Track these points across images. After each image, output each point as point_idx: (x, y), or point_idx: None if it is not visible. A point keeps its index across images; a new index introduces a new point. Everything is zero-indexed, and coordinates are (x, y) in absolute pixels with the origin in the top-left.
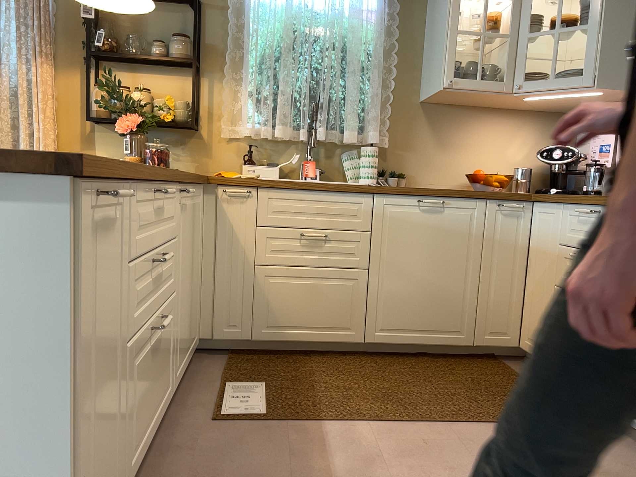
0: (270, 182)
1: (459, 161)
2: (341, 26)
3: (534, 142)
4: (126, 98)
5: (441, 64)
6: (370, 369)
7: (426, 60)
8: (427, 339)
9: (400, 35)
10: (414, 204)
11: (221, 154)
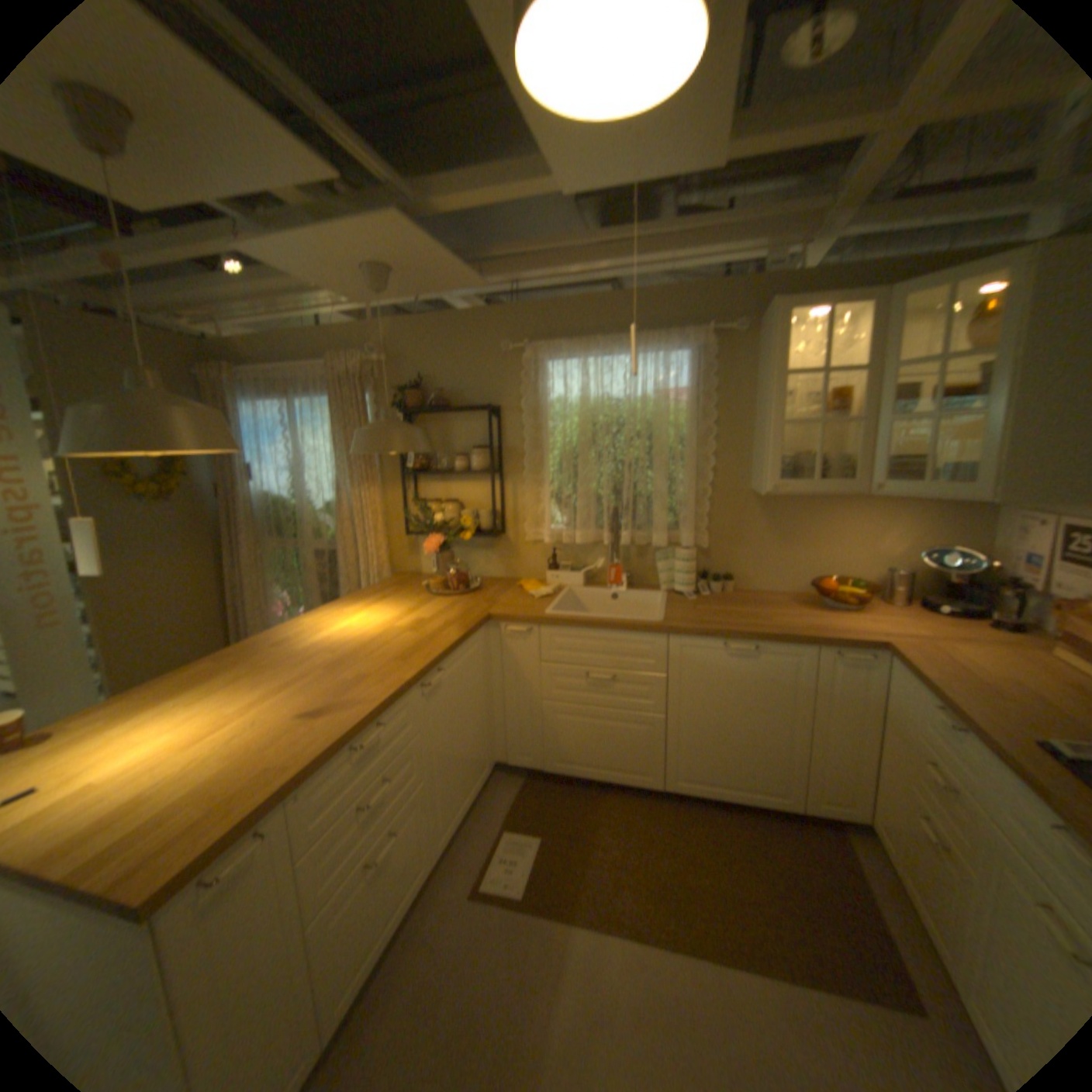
0: (550, 621)
1: (806, 558)
2: (643, 417)
3: (923, 531)
4: (430, 520)
5: (763, 463)
6: (664, 831)
7: (755, 441)
8: (741, 801)
9: (721, 412)
10: (717, 649)
11: (527, 558)
